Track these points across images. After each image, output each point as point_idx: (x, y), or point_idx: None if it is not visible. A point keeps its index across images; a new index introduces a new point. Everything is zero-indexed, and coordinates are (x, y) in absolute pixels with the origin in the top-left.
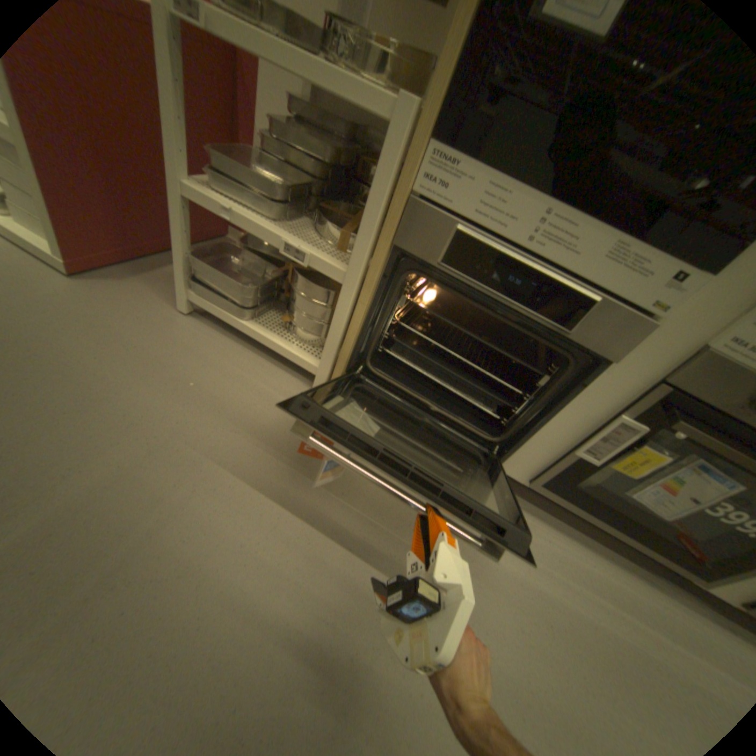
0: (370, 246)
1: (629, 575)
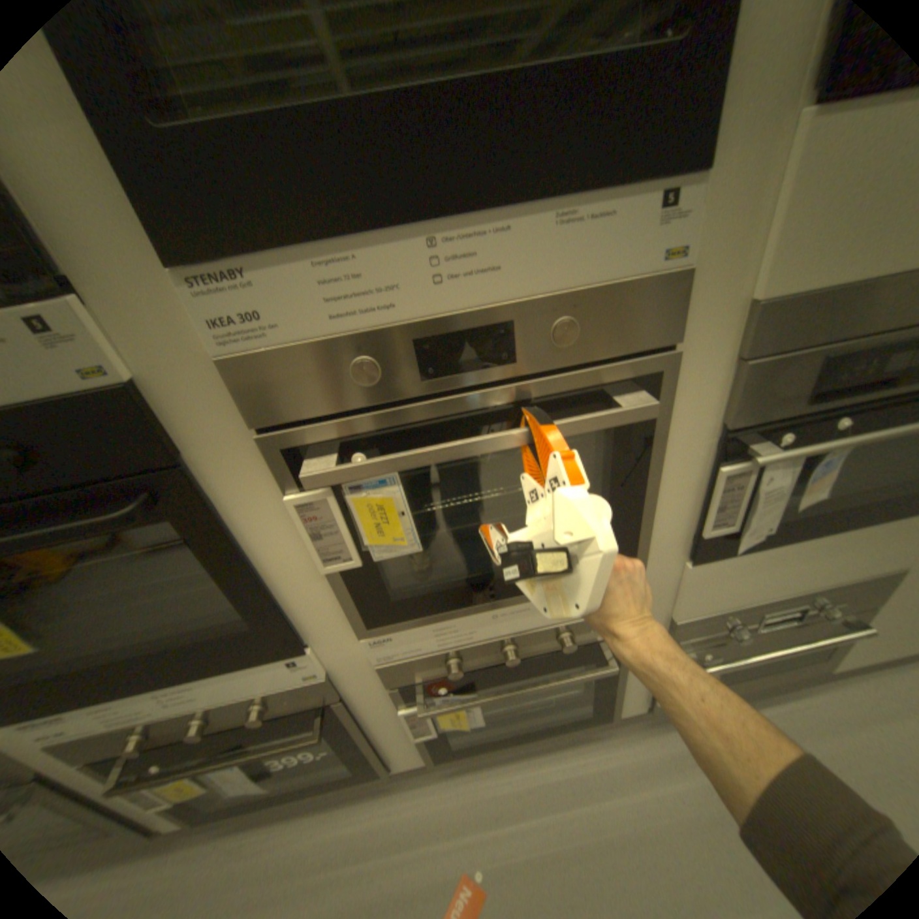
0: None
1: (347, 813)
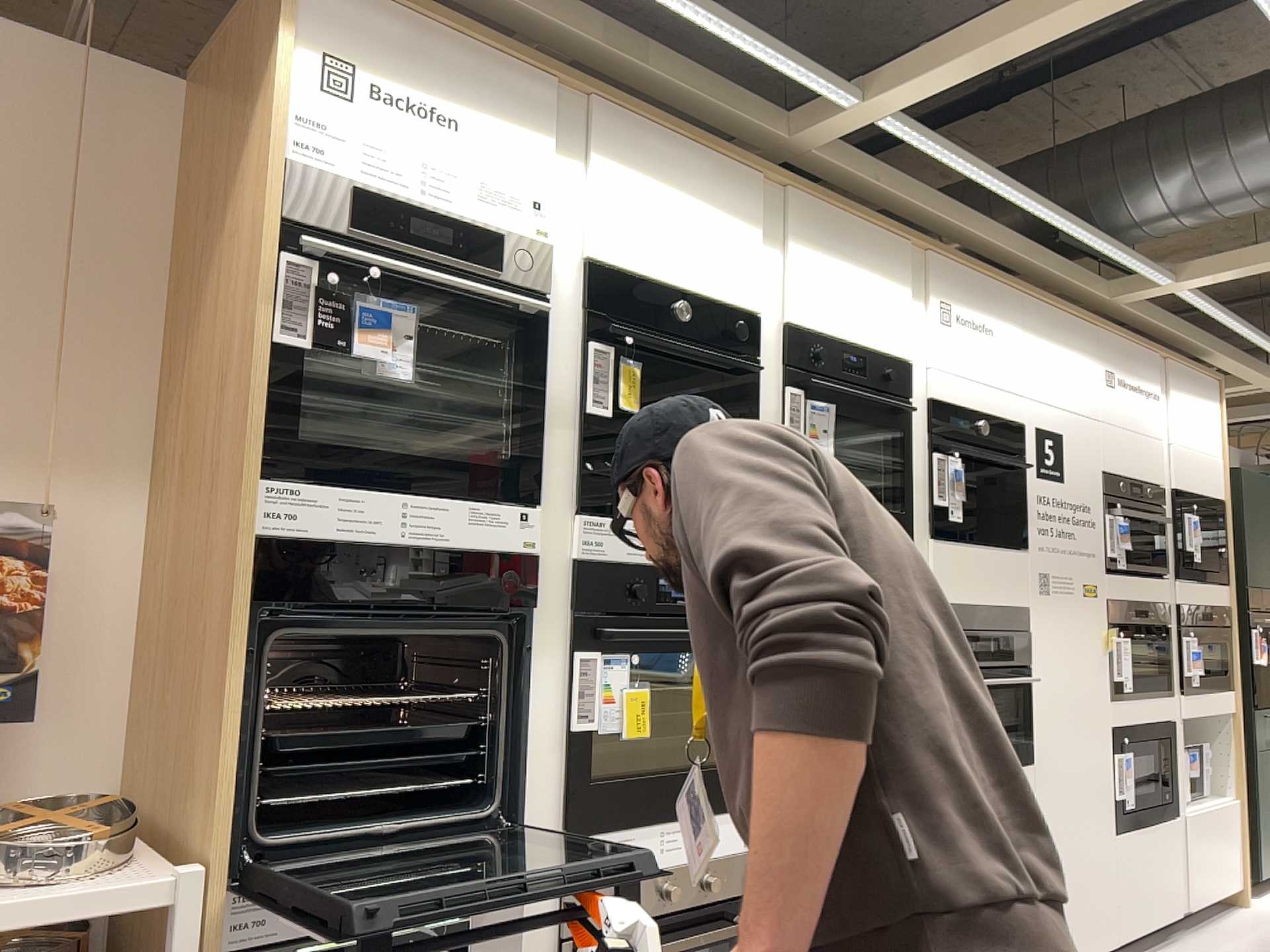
0: None
1: None
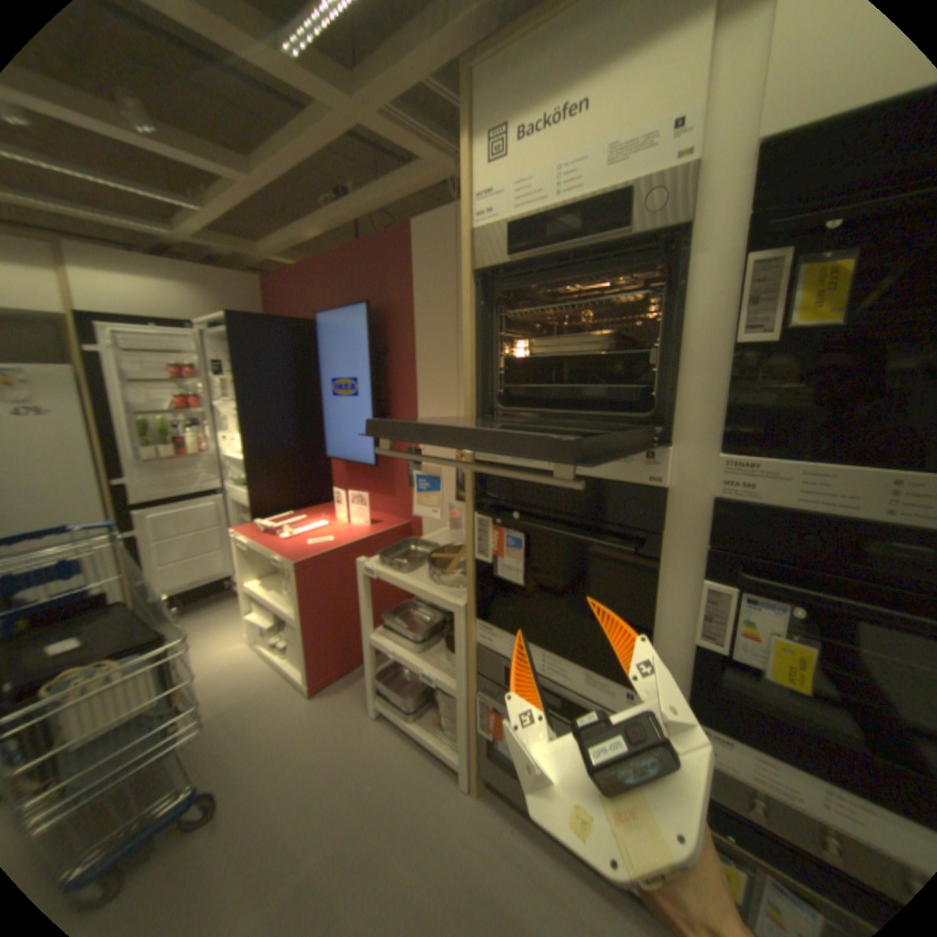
0: (464, 676)
1: None
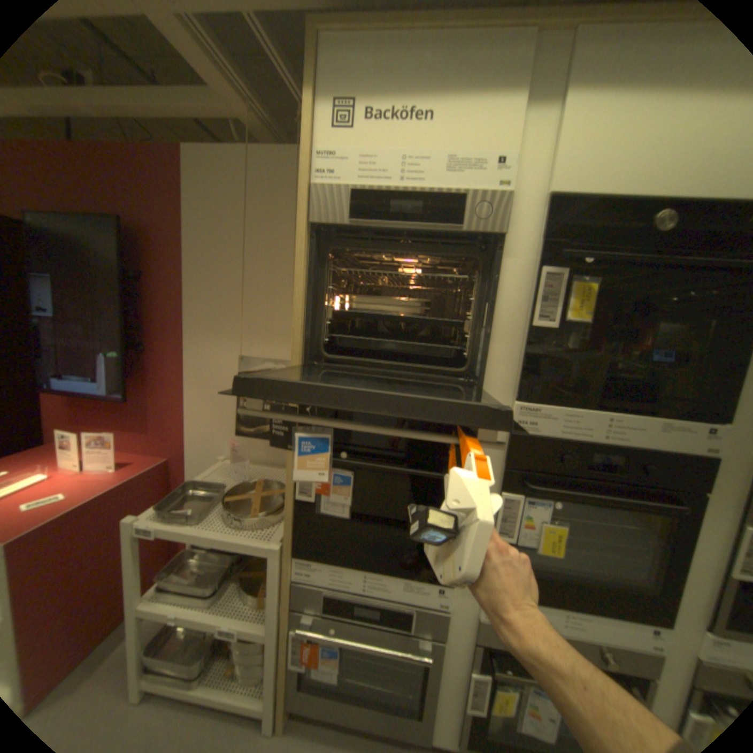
0: (275, 619)
1: None
